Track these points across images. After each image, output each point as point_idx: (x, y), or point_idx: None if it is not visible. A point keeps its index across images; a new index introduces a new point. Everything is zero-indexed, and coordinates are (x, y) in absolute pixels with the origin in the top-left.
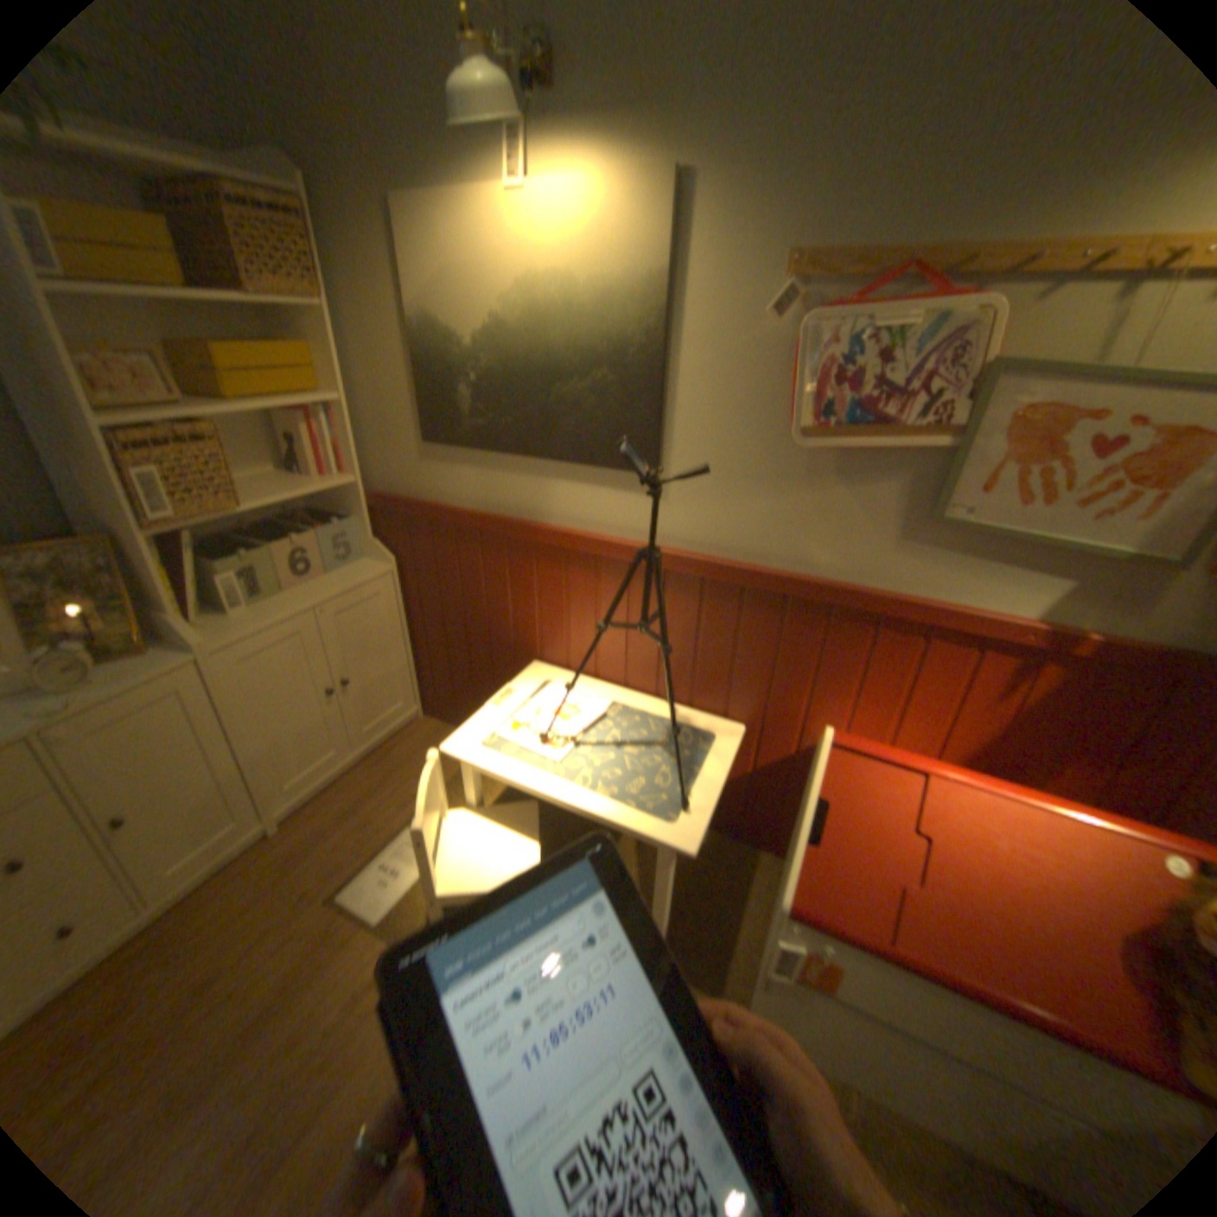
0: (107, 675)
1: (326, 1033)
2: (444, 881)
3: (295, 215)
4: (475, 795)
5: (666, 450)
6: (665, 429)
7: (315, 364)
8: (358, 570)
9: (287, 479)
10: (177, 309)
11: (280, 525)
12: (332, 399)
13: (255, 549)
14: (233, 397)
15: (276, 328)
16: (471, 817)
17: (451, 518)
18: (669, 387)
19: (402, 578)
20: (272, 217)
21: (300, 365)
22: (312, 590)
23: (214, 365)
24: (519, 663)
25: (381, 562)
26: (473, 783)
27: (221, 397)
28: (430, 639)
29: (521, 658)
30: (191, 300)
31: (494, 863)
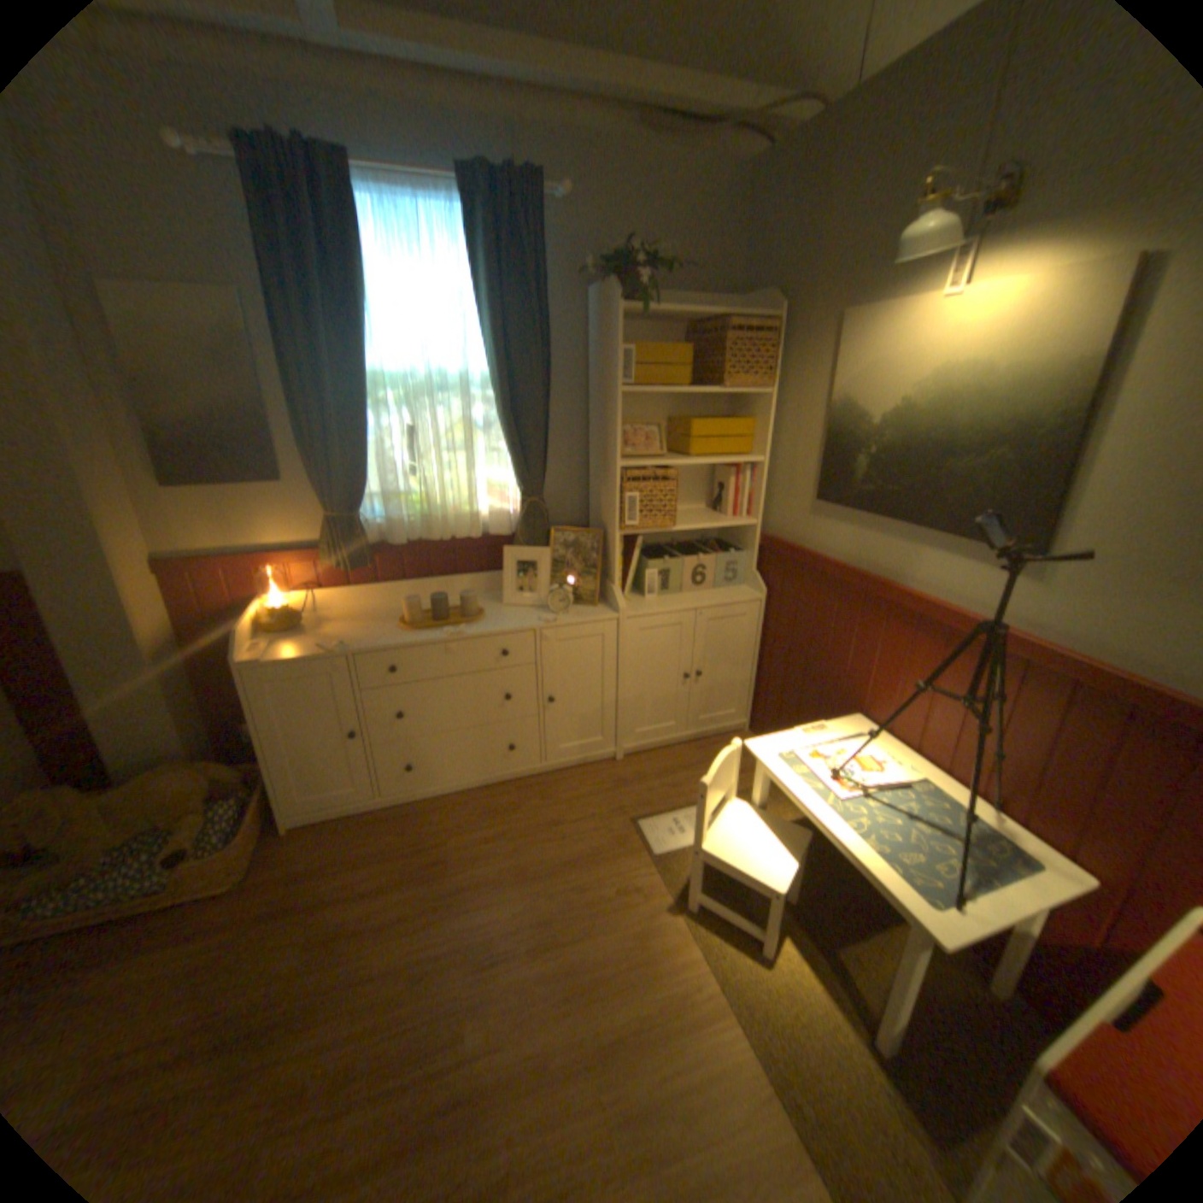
0: (575, 613)
1: (601, 901)
2: (711, 845)
3: (773, 333)
4: (759, 798)
5: (1062, 534)
6: (1067, 512)
7: (754, 436)
8: (736, 593)
9: (709, 516)
10: (681, 399)
11: (695, 548)
12: (758, 461)
13: (673, 559)
14: (694, 456)
15: (737, 410)
16: (751, 814)
17: (820, 566)
18: (1082, 470)
19: (767, 609)
20: (758, 335)
21: (744, 436)
22: (698, 599)
23: (690, 434)
24: (844, 713)
25: (755, 592)
26: (761, 787)
27: (686, 455)
28: (774, 666)
29: (848, 709)
30: (691, 393)
31: (754, 857)
